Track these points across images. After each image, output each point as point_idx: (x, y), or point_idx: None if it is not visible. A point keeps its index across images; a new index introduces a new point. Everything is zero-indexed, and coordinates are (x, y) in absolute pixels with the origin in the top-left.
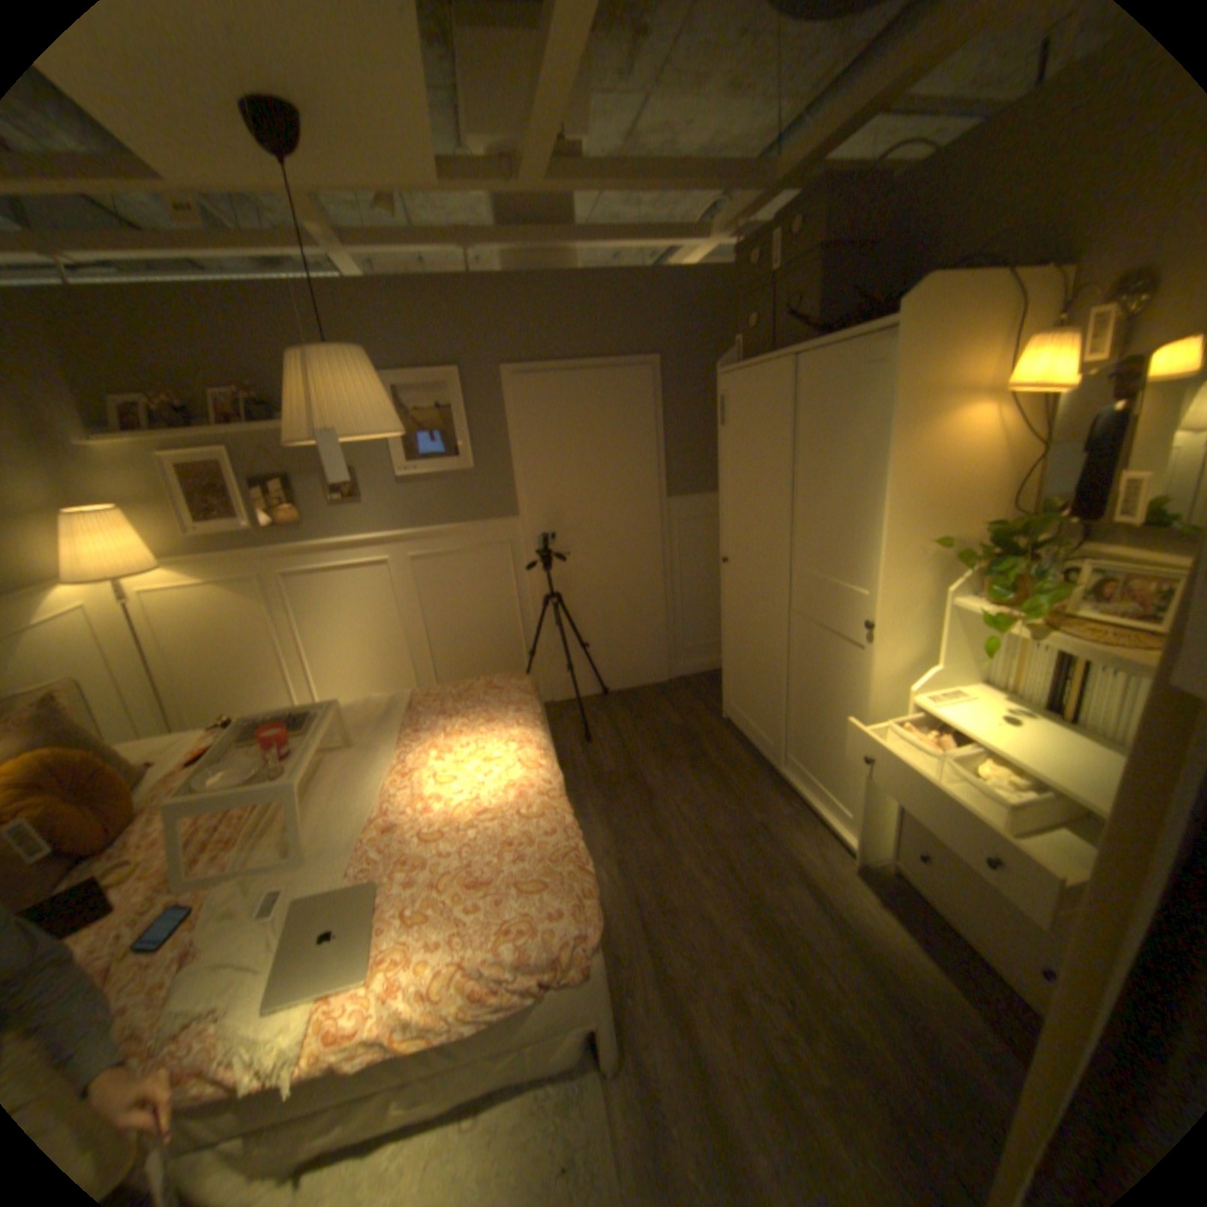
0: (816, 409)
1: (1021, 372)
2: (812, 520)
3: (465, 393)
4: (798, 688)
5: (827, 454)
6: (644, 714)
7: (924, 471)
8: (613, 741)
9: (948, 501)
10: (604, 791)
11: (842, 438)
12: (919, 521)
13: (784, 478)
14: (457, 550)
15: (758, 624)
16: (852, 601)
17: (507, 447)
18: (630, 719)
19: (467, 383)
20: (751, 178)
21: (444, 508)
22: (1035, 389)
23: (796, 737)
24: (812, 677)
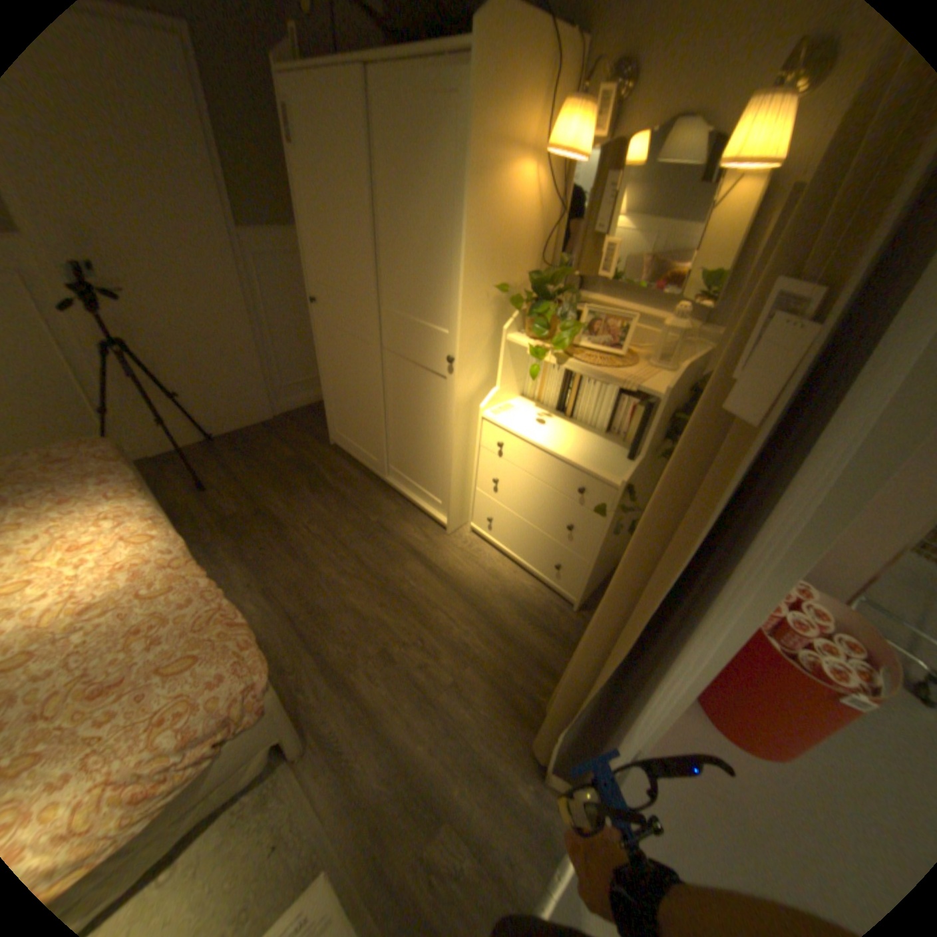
0: (391, 140)
1: (552, 137)
2: (395, 262)
3: None
4: (393, 414)
5: (406, 194)
6: (256, 453)
7: (489, 221)
8: (230, 485)
9: (504, 251)
10: (232, 533)
11: (419, 177)
12: (485, 268)
13: (365, 216)
14: None
15: (354, 361)
16: (435, 339)
17: None
18: (243, 460)
19: None
20: None
21: None
22: (559, 156)
23: (395, 452)
24: (405, 404)
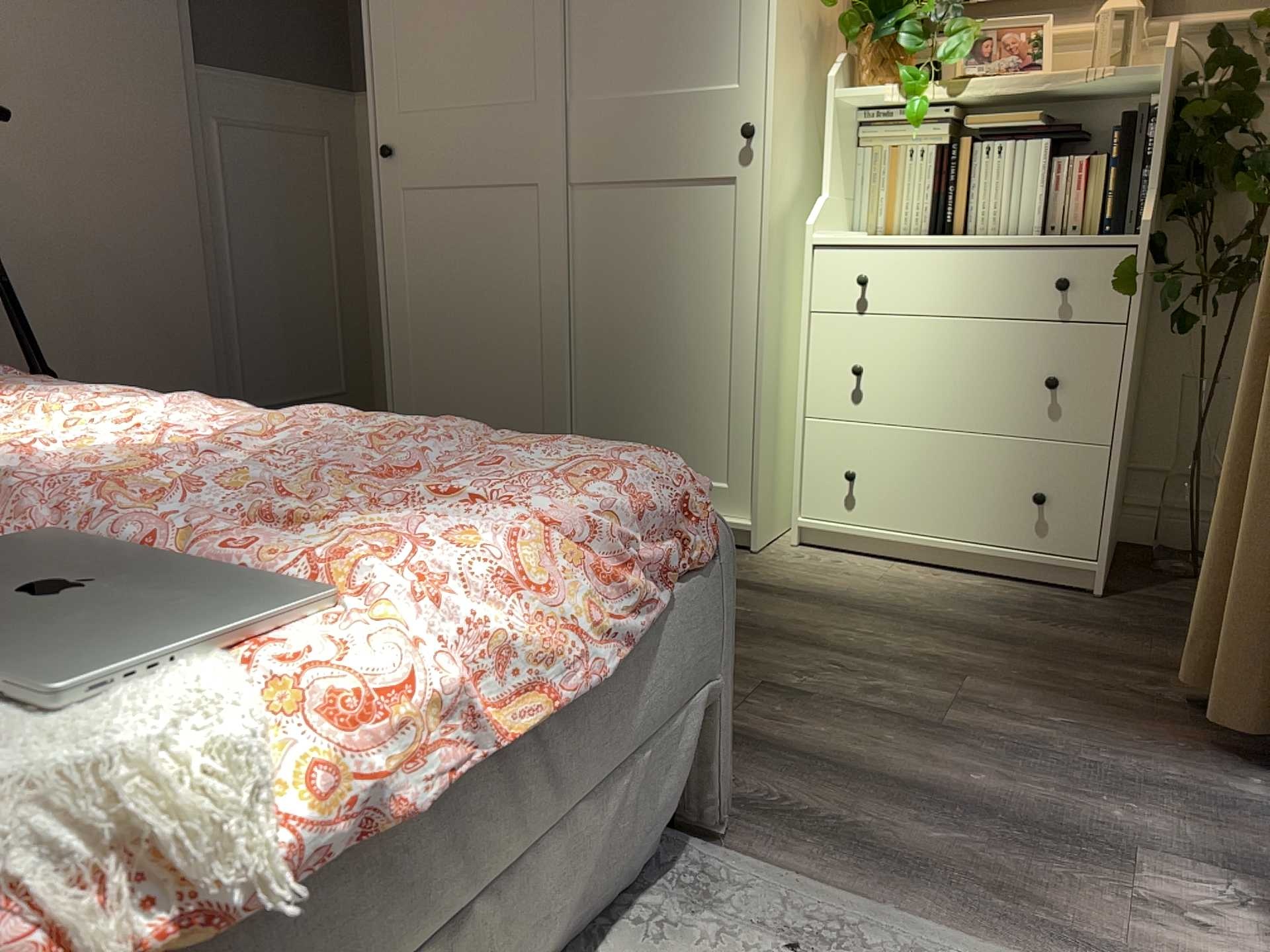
0: None
1: None
2: (607, 3)
3: None
4: (590, 323)
5: None
6: None
7: None
8: None
9: None
10: None
11: None
12: None
13: None
14: None
15: (488, 242)
16: (705, 109)
17: None
18: None
19: None
20: None
21: None
22: None
23: (591, 419)
24: (624, 285)
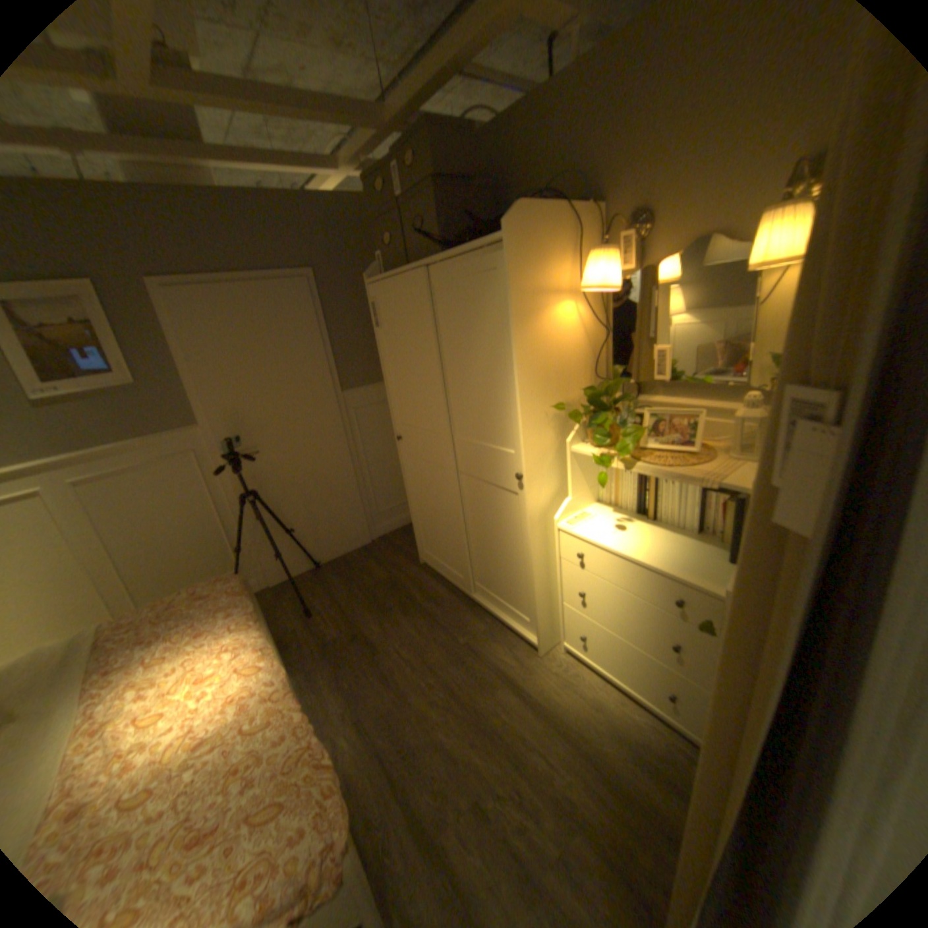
0: (450, 311)
1: (585, 279)
2: (461, 399)
3: (105, 306)
4: (473, 531)
5: (465, 347)
6: (354, 577)
7: (537, 355)
8: (331, 610)
9: (555, 376)
10: (329, 661)
11: (474, 333)
12: (539, 393)
13: (435, 368)
14: (130, 467)
15: (434, 486)
16: (502, 460)
17: (169, 358)
18: (343, 585)
19: (106, 295)
20: (363, 117)
21: (104, 427)
22: (594, 291)
23: (478, 569)
24: (482, 521)
